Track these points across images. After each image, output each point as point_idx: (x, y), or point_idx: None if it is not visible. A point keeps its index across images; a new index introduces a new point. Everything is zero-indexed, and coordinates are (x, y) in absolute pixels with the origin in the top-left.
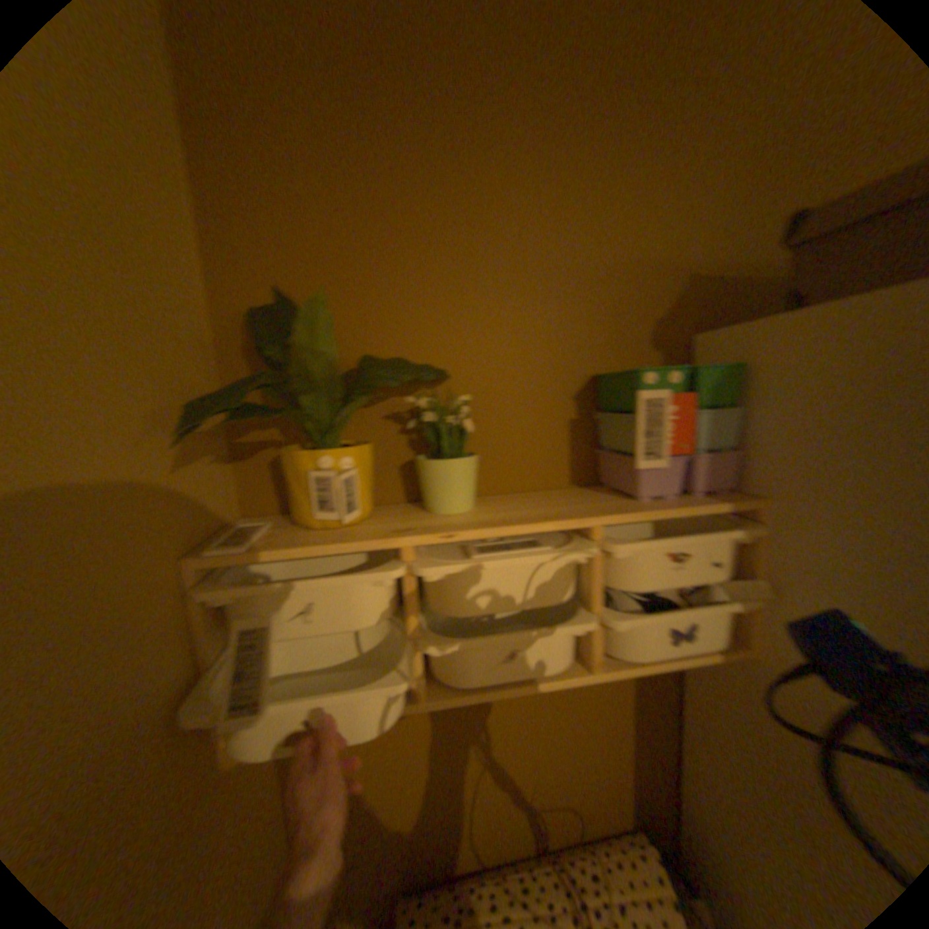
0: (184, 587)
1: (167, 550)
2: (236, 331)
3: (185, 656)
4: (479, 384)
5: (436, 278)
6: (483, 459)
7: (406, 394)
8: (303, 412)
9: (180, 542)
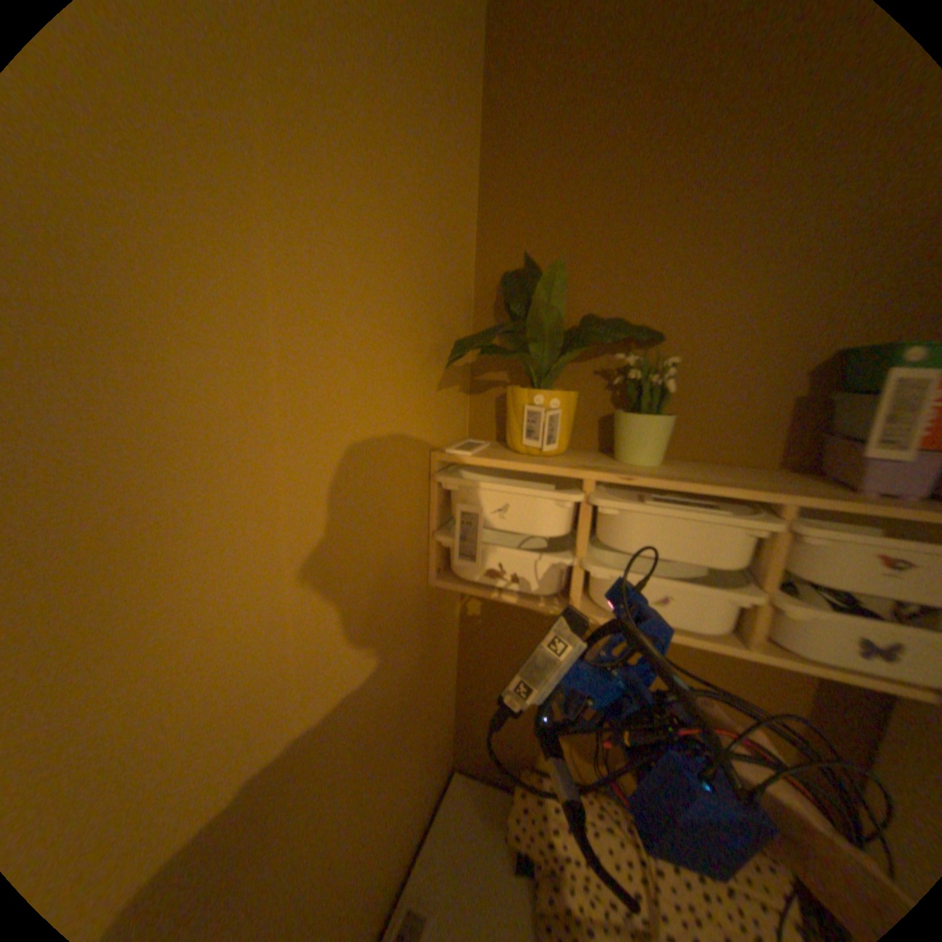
0: (431, 469)
1: (426, 441)
2: (489, 291)
3: (424, 515)
4: (693, 348)
5: (669, 241)
6: (681, 423)
7: (616, 352)
8: (527, 357)
9: (433, 439)
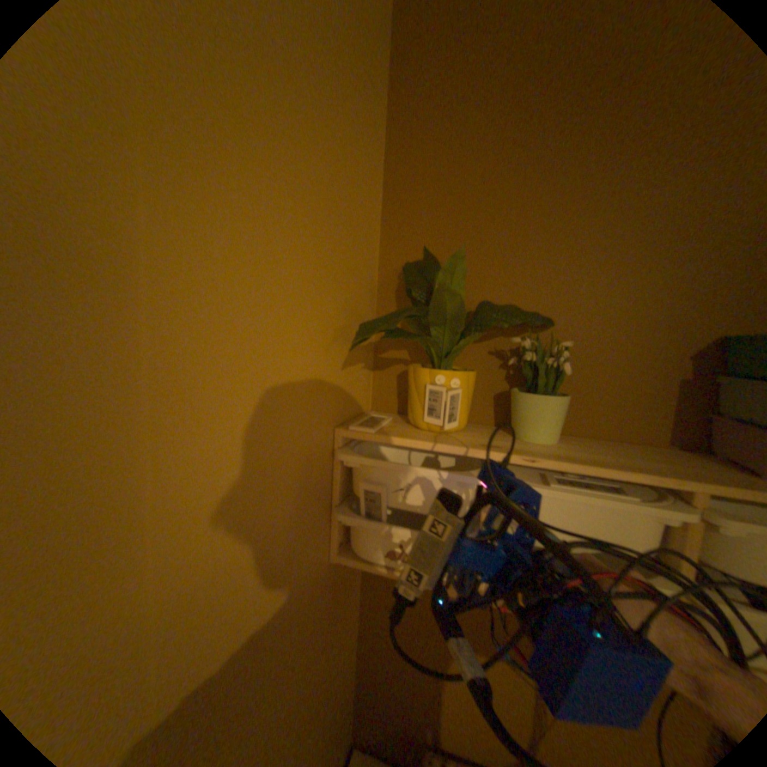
0: (335, 447)
1: (330, 419)
2: (392, 279)
3: (327, 493)
4: (583, 333)
5: (557, 237)
6: (574, 402)
7: (511, 335)
8: (430, 339)
9: (338, 416)
